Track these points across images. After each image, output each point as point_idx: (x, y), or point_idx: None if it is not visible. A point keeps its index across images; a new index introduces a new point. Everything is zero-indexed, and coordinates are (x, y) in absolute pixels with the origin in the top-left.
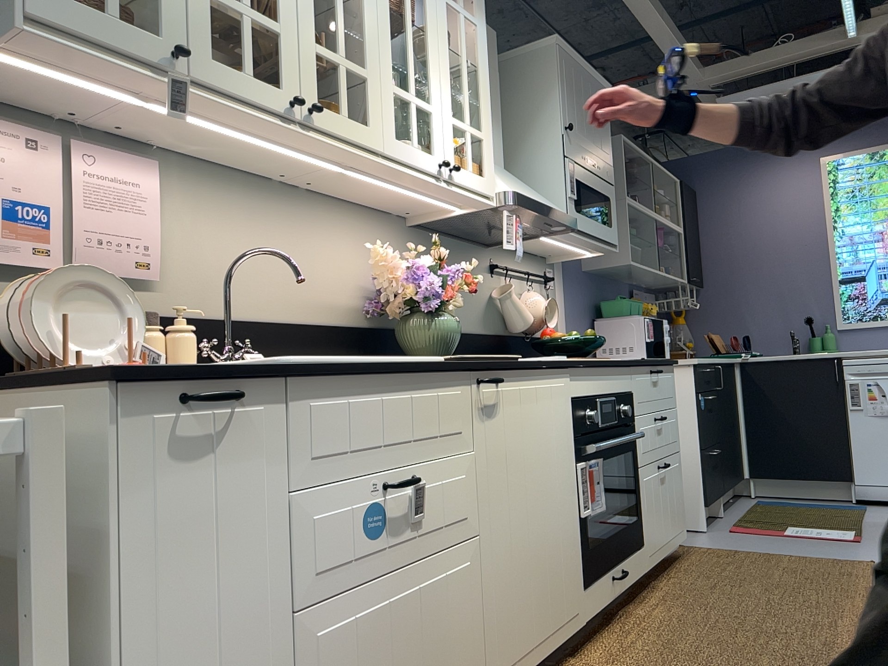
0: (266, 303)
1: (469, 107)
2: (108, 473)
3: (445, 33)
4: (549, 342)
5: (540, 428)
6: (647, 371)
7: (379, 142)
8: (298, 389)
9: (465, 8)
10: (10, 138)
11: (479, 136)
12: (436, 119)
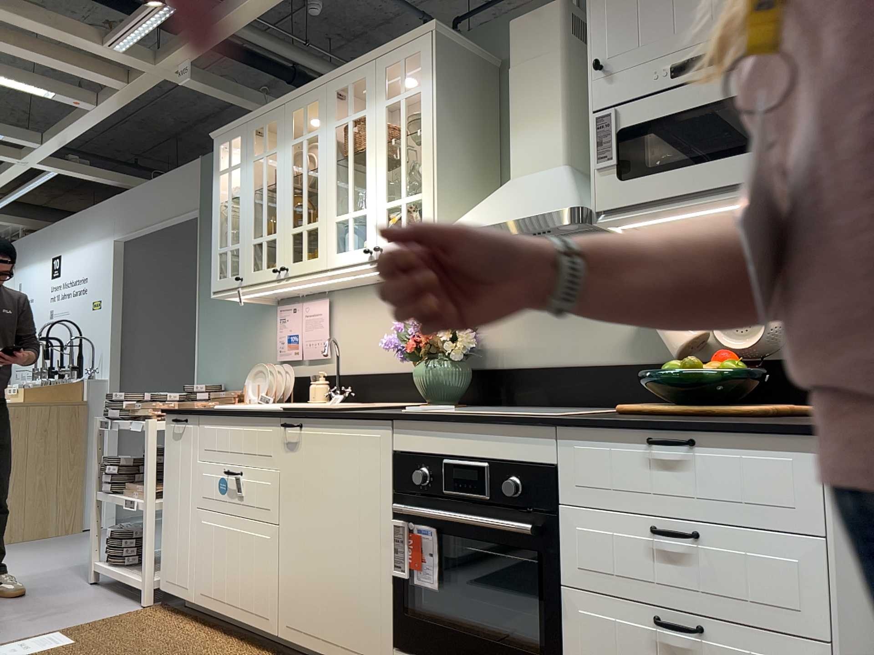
0: (379, 362)
1: (404, 179)
2: (165, 439)
3: (381, 136)
4: (666, 375)
5: (340, 469)
6: (621, 437)
7: (322, 263)
8: (202, 420)
9: (405, 91)
10: (288, 310)
11: (414, 198)
12: (369, 215)
